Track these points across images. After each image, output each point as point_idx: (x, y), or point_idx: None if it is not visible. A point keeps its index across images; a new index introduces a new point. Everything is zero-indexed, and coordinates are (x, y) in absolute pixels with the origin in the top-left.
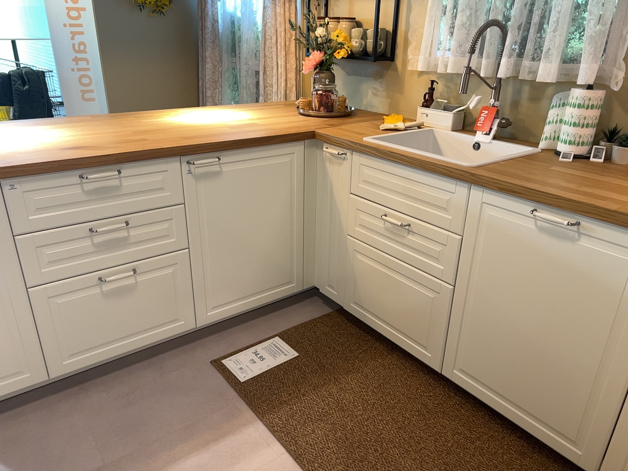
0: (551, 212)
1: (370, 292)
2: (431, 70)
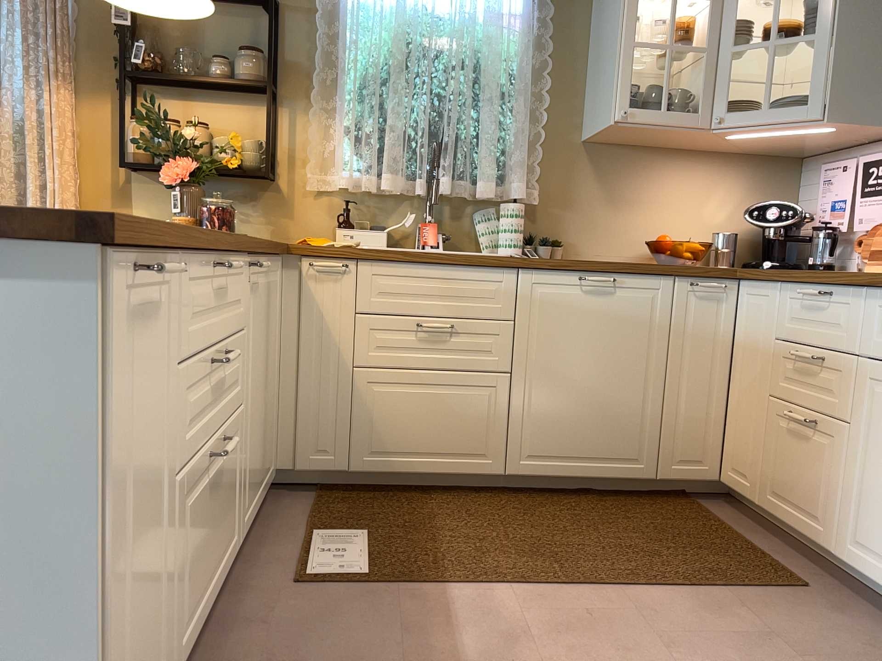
0: (595, 275)
1: (397, 427)
2: (352, 187)
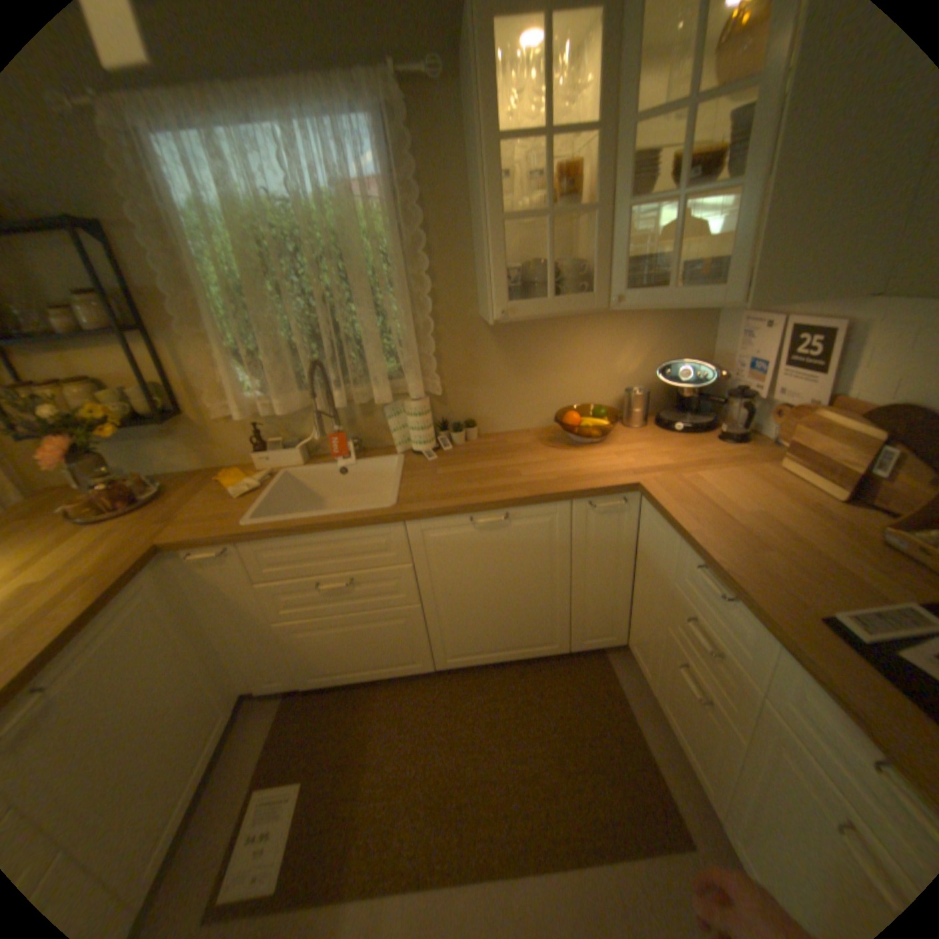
0: (484, 514)
1: (328, 657)
2: (251, 414)
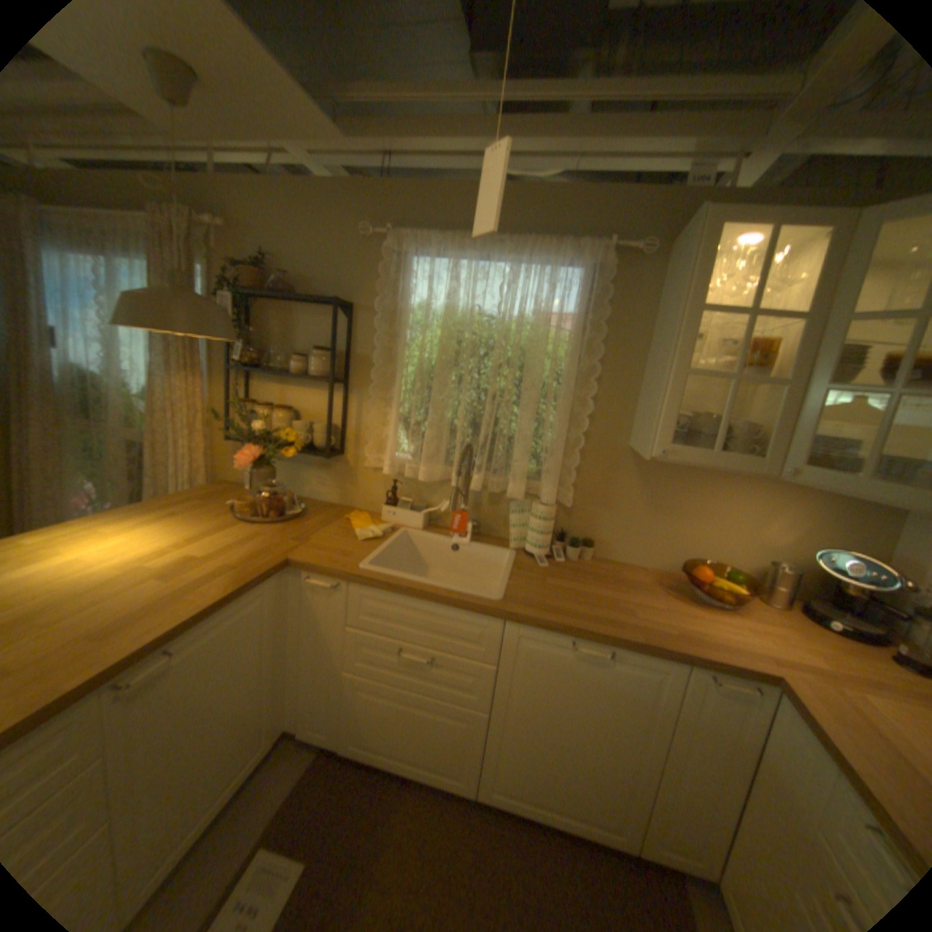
0: (590, 645)
1: (378, 732)
2: (397, 472)
